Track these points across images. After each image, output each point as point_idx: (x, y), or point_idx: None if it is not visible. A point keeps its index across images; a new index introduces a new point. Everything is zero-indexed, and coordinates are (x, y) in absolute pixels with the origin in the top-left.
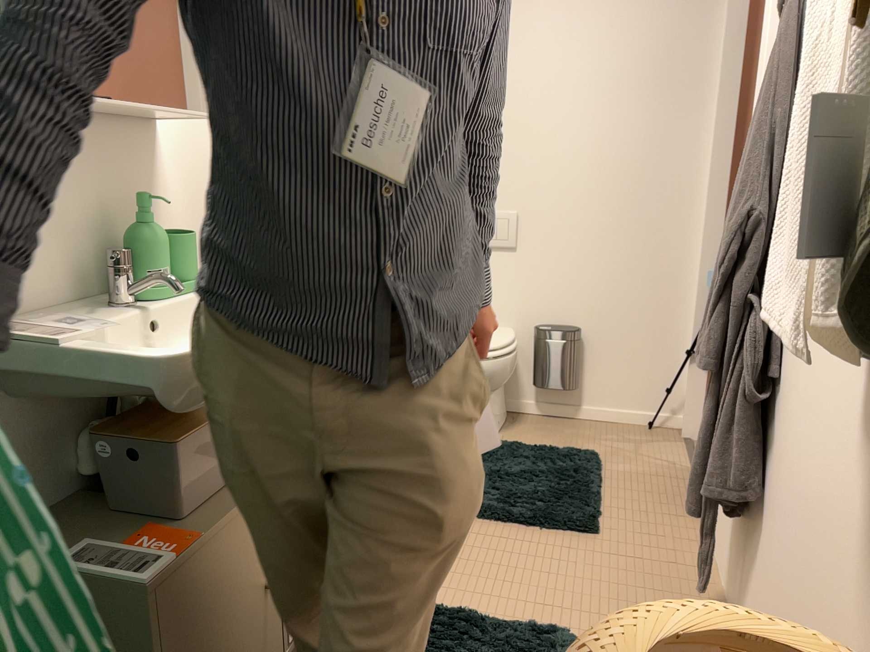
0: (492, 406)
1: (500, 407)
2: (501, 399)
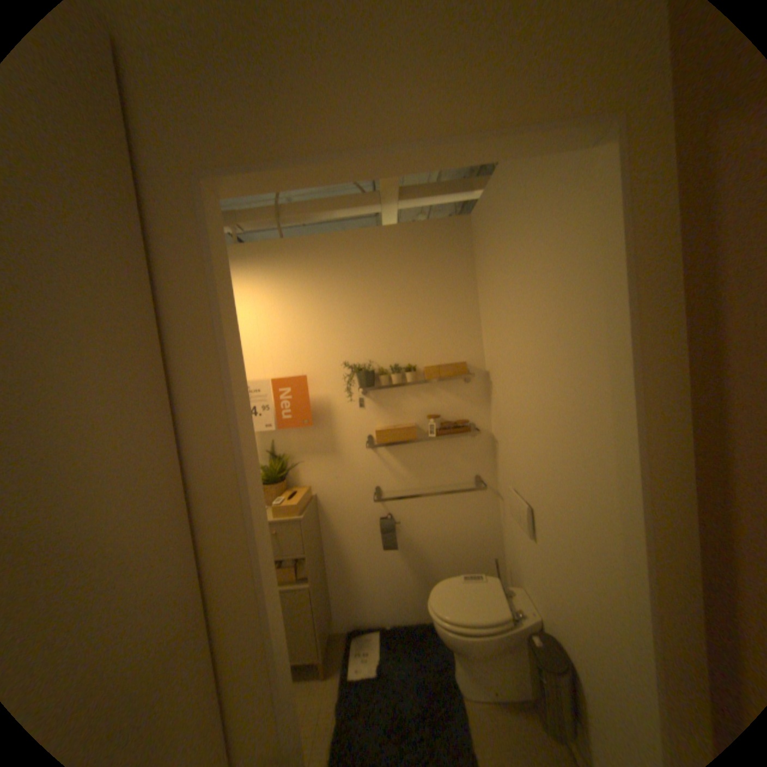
0: (477, 673)
1: (502, 683)
2: (508, 676)
